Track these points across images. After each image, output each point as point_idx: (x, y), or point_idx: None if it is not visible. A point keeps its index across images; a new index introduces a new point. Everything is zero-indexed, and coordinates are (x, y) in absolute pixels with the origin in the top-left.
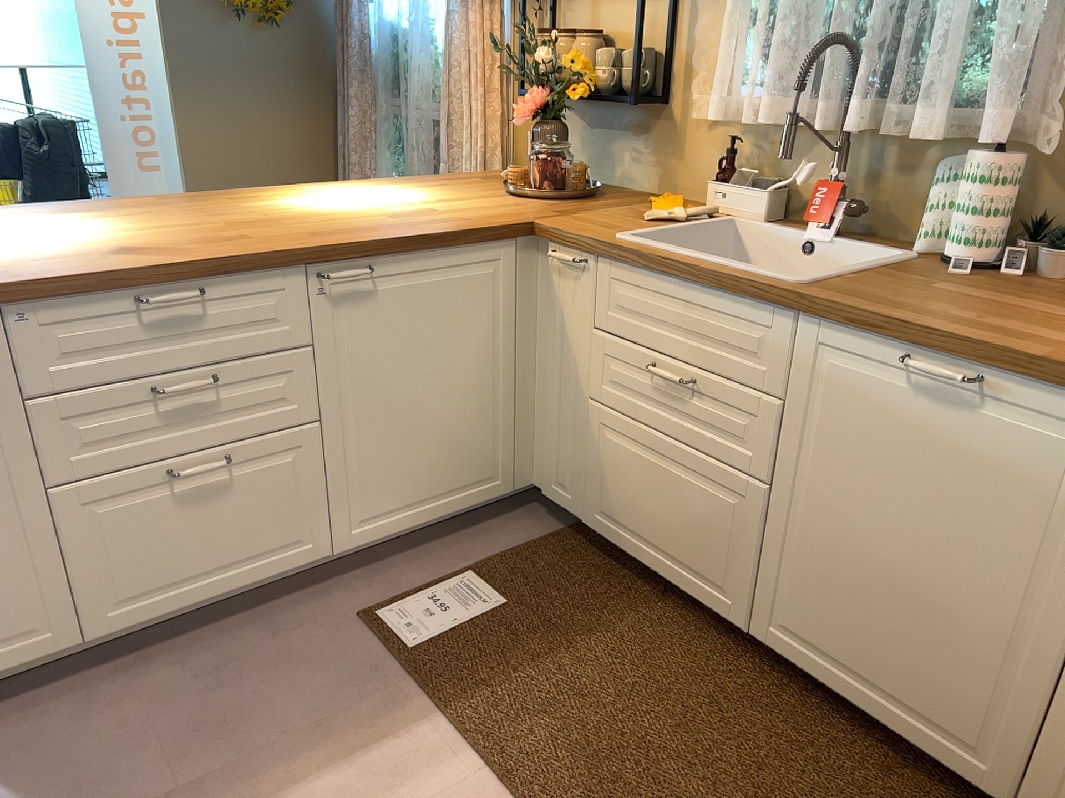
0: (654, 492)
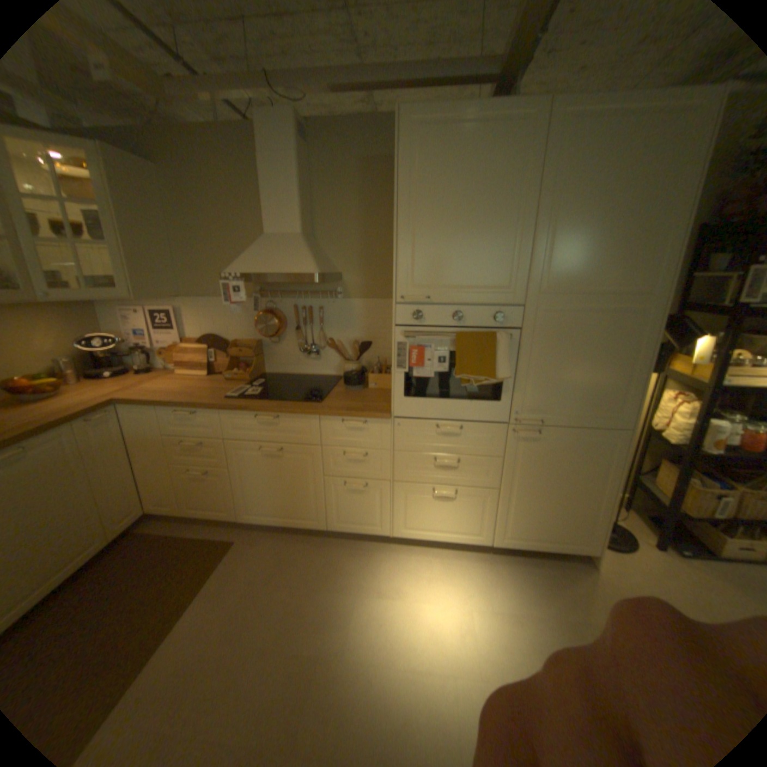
0: None
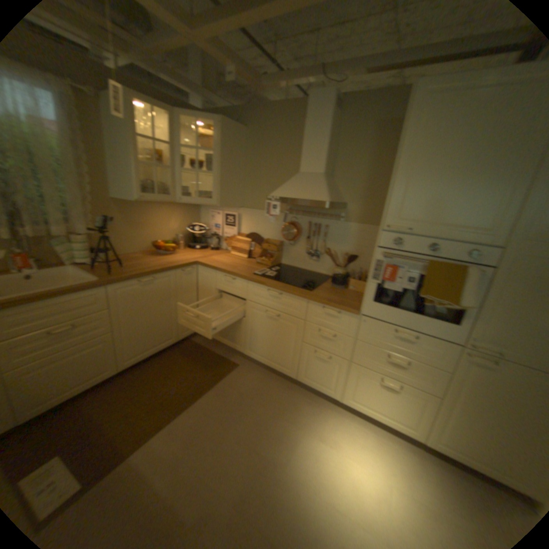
0: (62, 374)
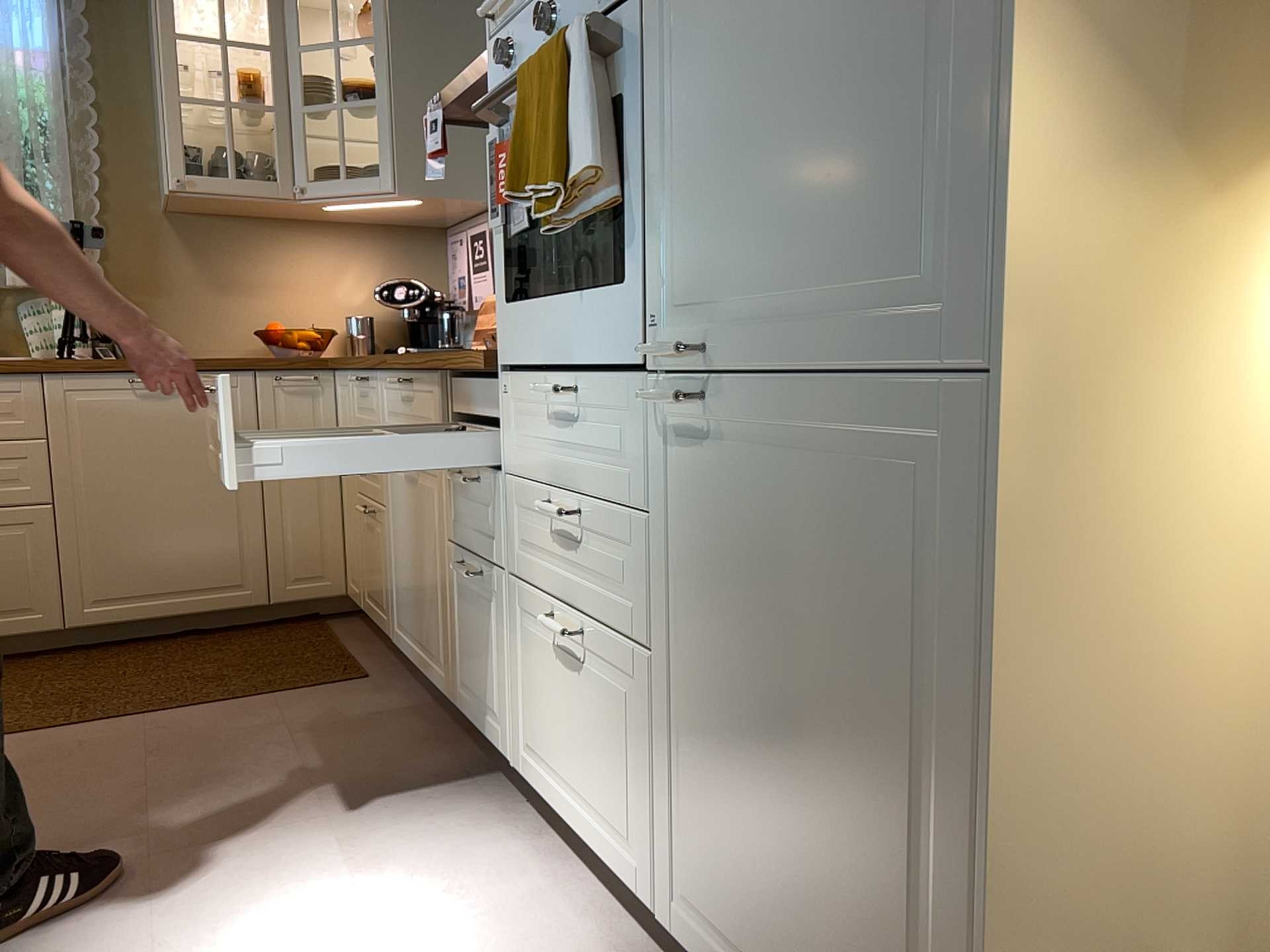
0: None
